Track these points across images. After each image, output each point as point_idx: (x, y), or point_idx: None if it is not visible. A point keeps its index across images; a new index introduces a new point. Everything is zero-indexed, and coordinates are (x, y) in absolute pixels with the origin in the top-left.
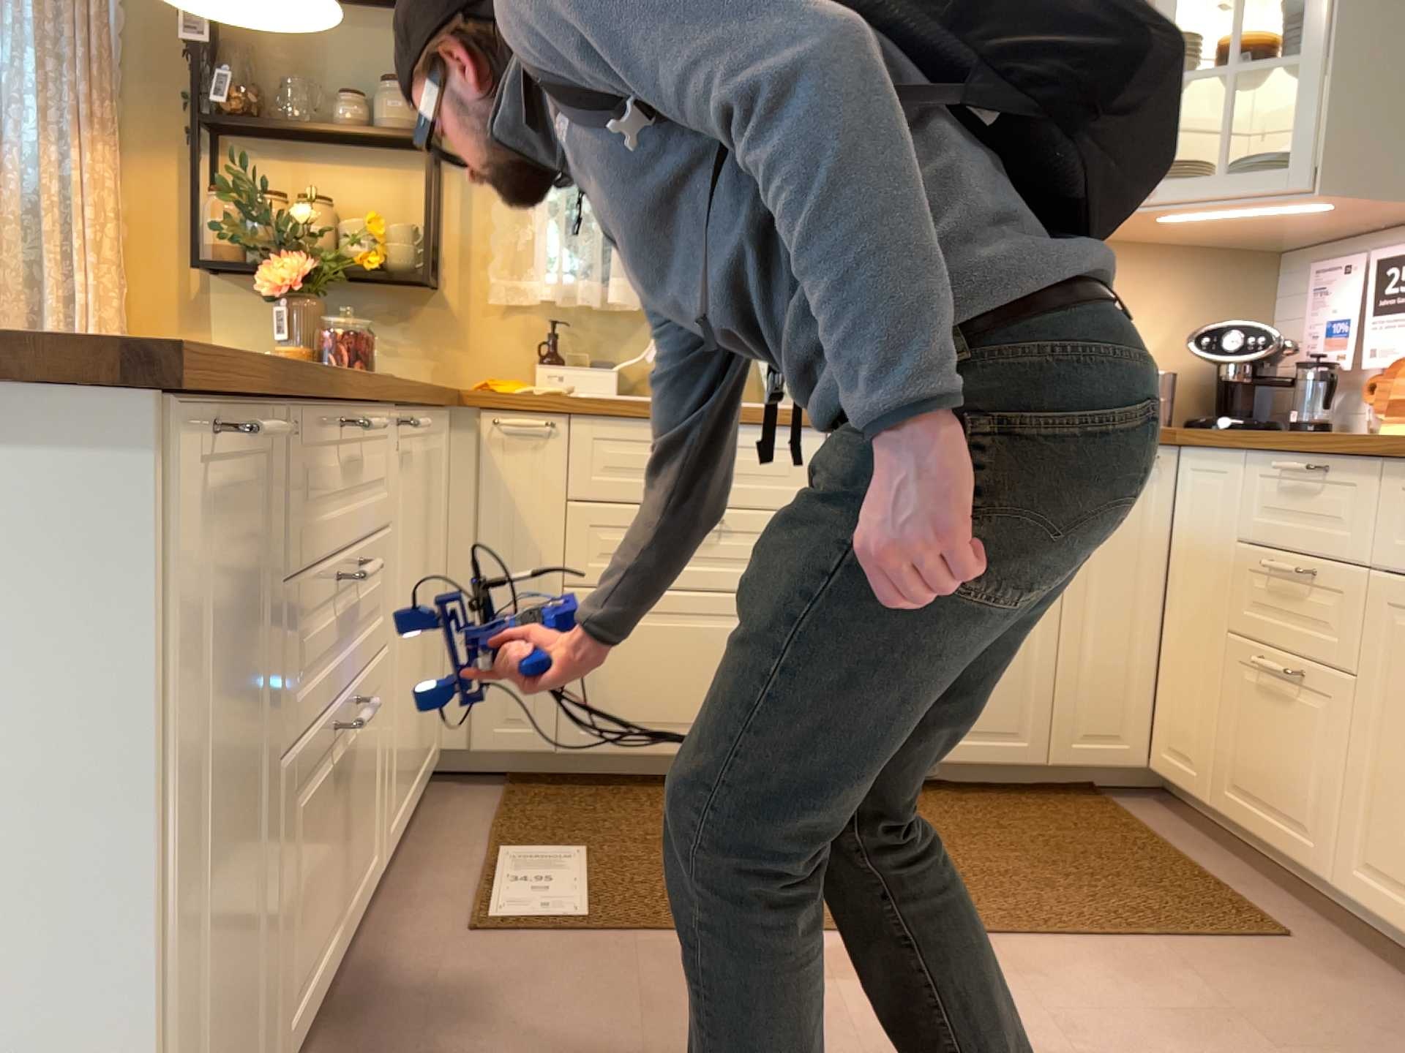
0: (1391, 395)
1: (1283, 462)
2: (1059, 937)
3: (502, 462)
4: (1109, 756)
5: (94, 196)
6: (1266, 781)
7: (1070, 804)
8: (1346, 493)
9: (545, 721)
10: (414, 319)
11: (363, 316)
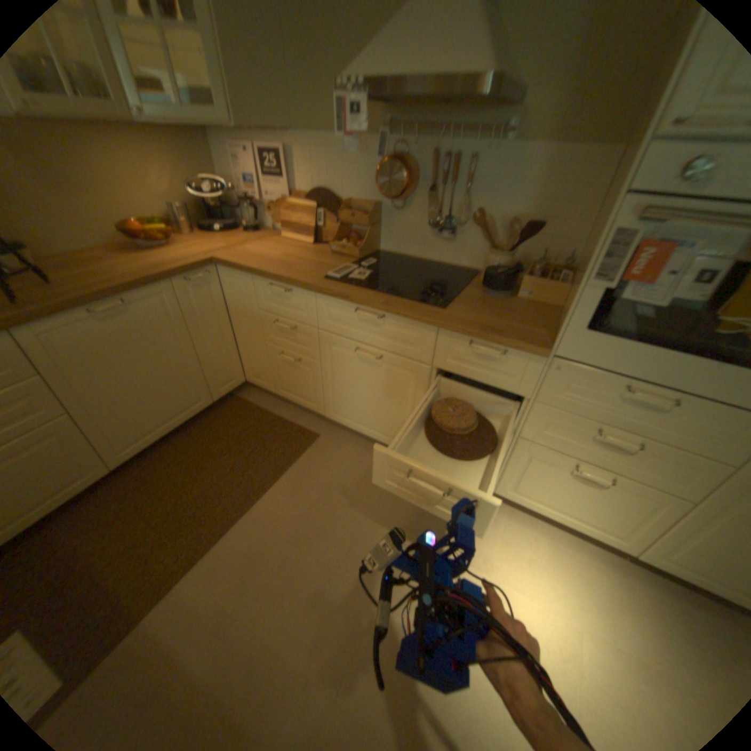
0: (278, 215)
1: (269, 282)
2: (265, 490)
3: None
4: (232, 385)
5: None
6: (294, 387)
7: (227, 409)
8: (301, 299)
9: None
10: None
11: None
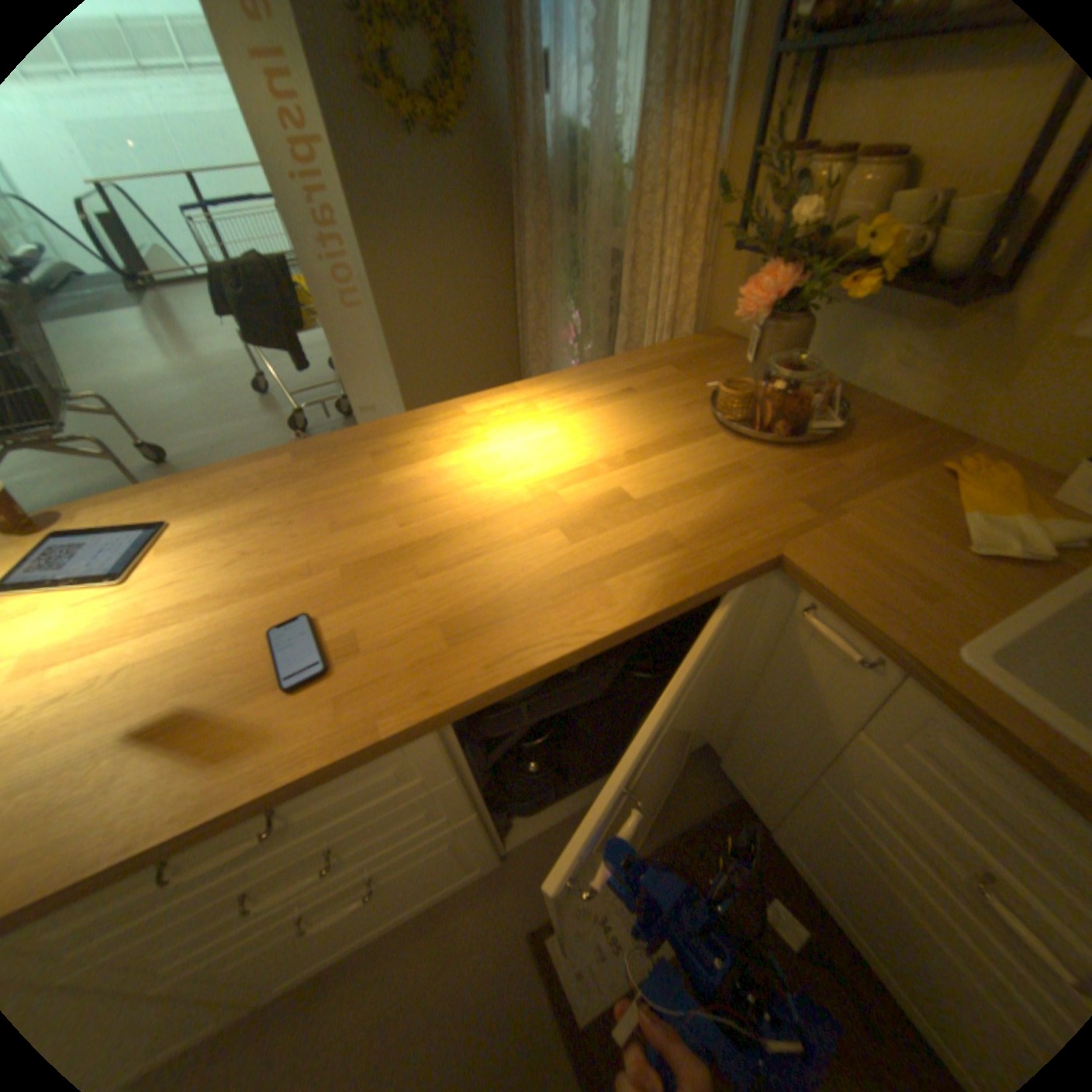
0: None
1: None
2: None
3: (811, 647)
4: None
5: (684, 167)
6: None
7: None
8: None
9: (773, 818)
10: (953, 328)
11: (894, 311)
